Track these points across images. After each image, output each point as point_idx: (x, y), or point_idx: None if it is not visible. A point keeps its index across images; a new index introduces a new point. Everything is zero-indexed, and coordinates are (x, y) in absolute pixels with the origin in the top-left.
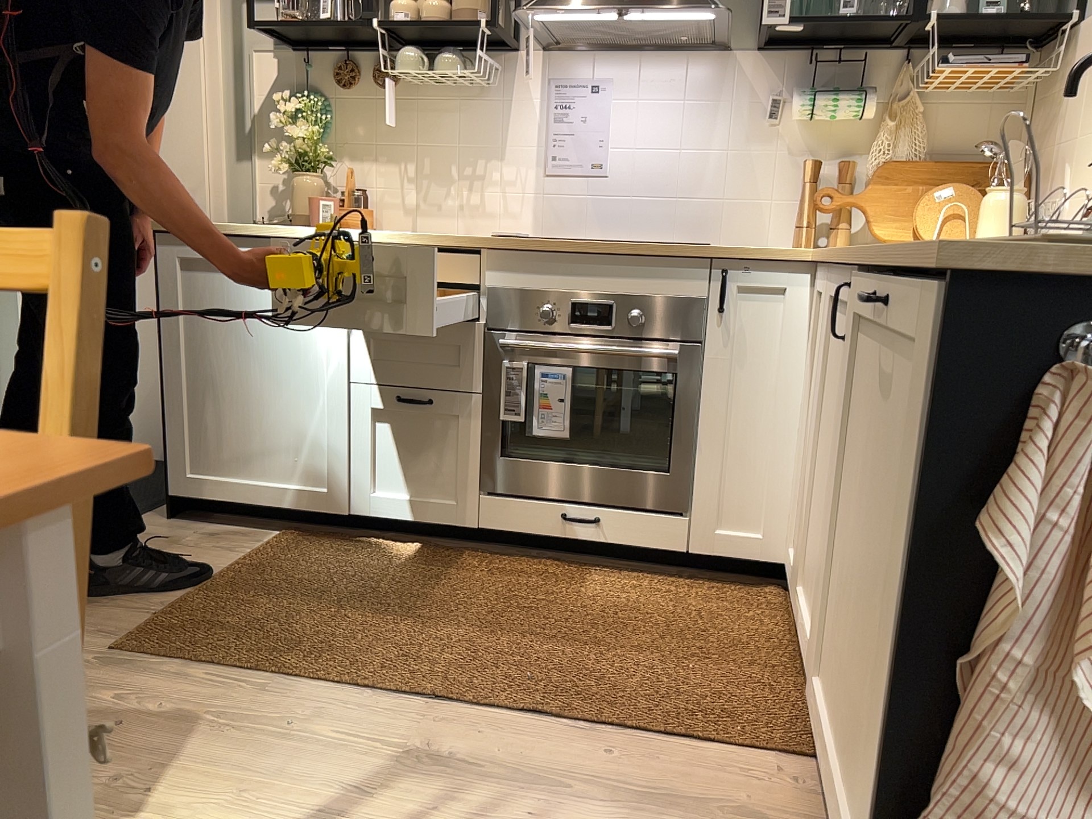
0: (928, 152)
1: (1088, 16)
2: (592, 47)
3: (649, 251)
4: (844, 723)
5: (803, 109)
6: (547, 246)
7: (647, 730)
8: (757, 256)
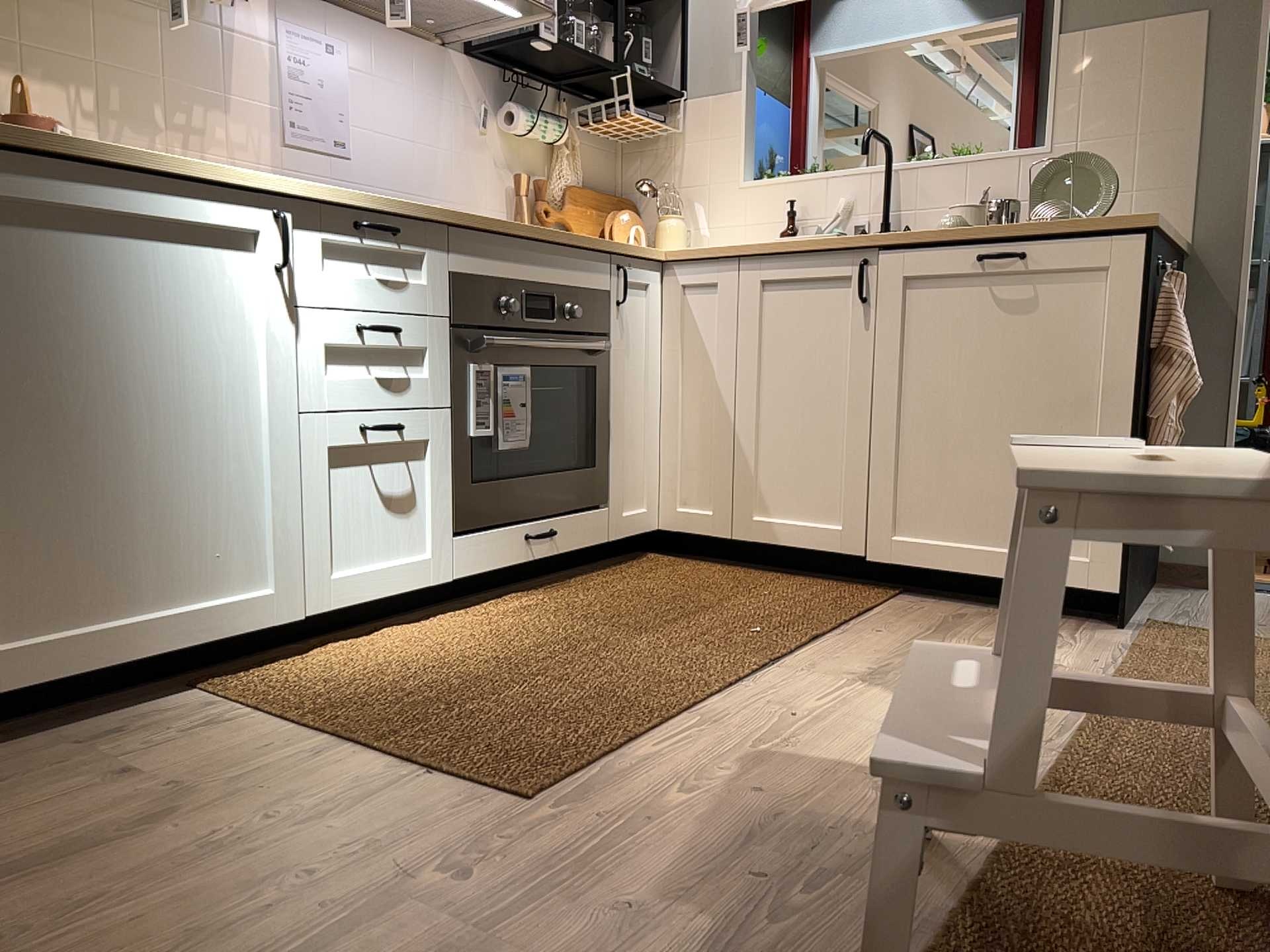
0: (581, 182)
1: (691, 97)
2: (327, 2)
3: (578, 240)
4: (963, 528)
5: (528, 126)
6: (507, 228)
7: (846, 613)
8: (638, 251)
